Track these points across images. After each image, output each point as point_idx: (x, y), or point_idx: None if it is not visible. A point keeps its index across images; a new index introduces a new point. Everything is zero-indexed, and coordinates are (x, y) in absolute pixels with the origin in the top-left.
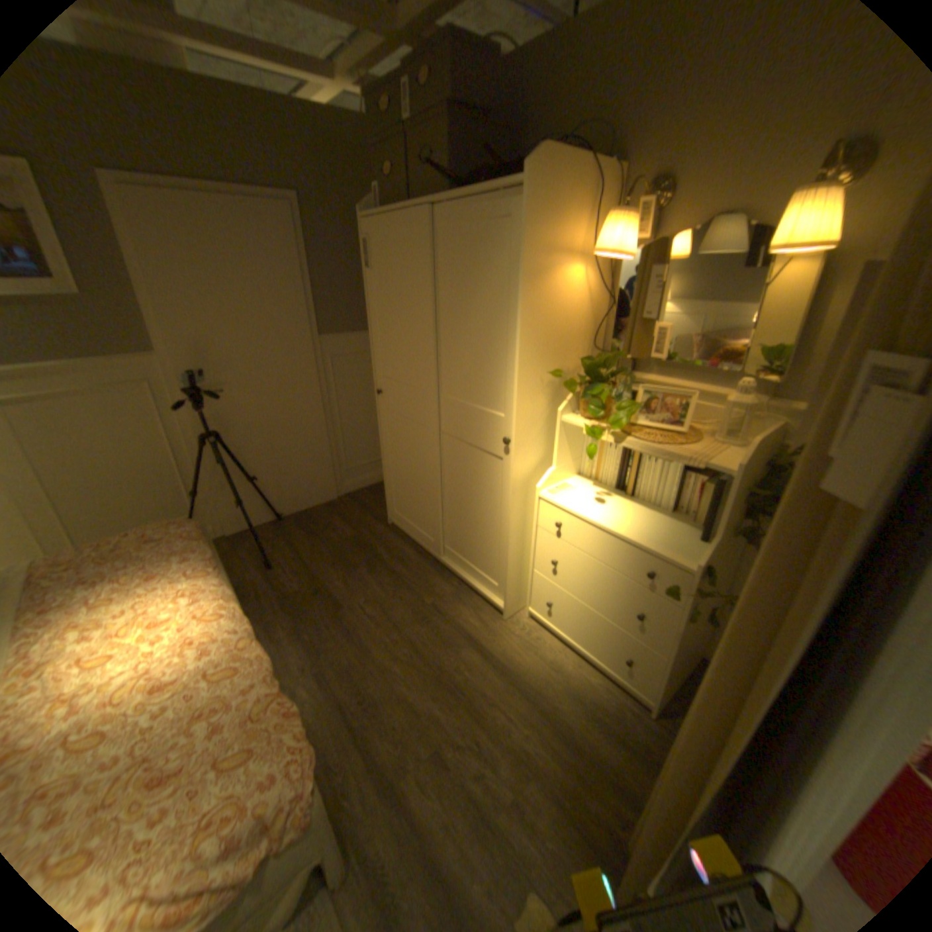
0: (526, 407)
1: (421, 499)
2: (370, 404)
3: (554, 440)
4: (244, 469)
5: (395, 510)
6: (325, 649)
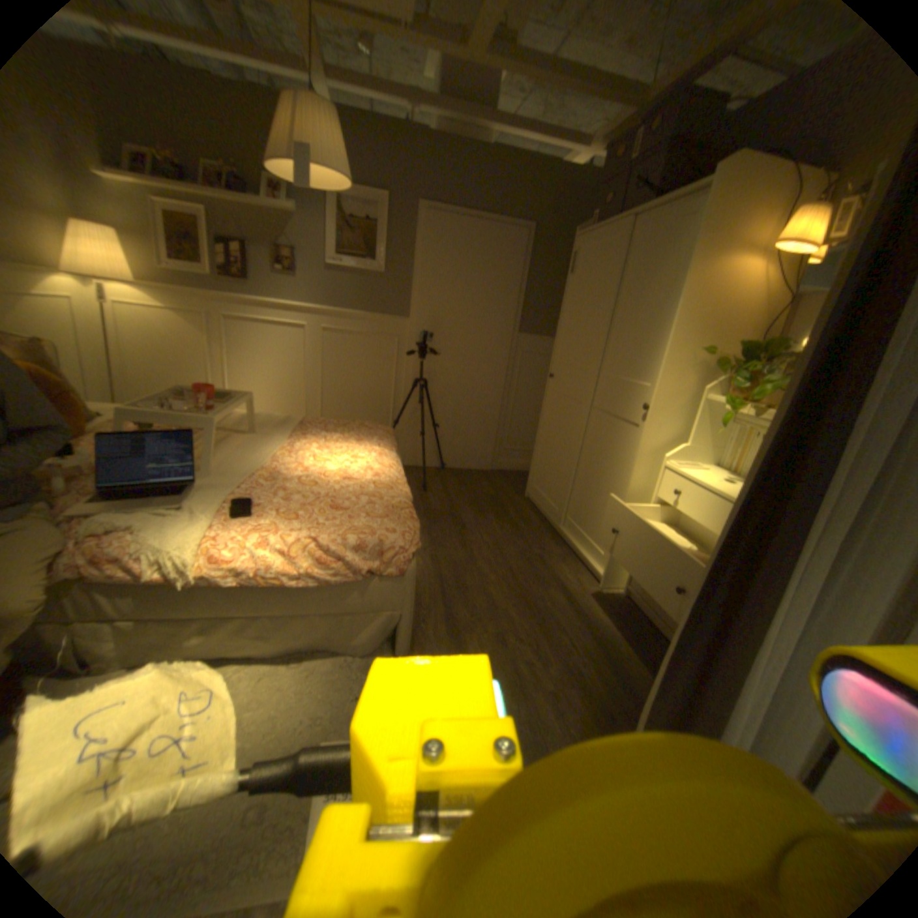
0: (673, 376)
1: (558, 471)
2: (541, 399)
3: (698, 423)
4: (432, 418)
5: (534, 483)
6: (444, 544)
